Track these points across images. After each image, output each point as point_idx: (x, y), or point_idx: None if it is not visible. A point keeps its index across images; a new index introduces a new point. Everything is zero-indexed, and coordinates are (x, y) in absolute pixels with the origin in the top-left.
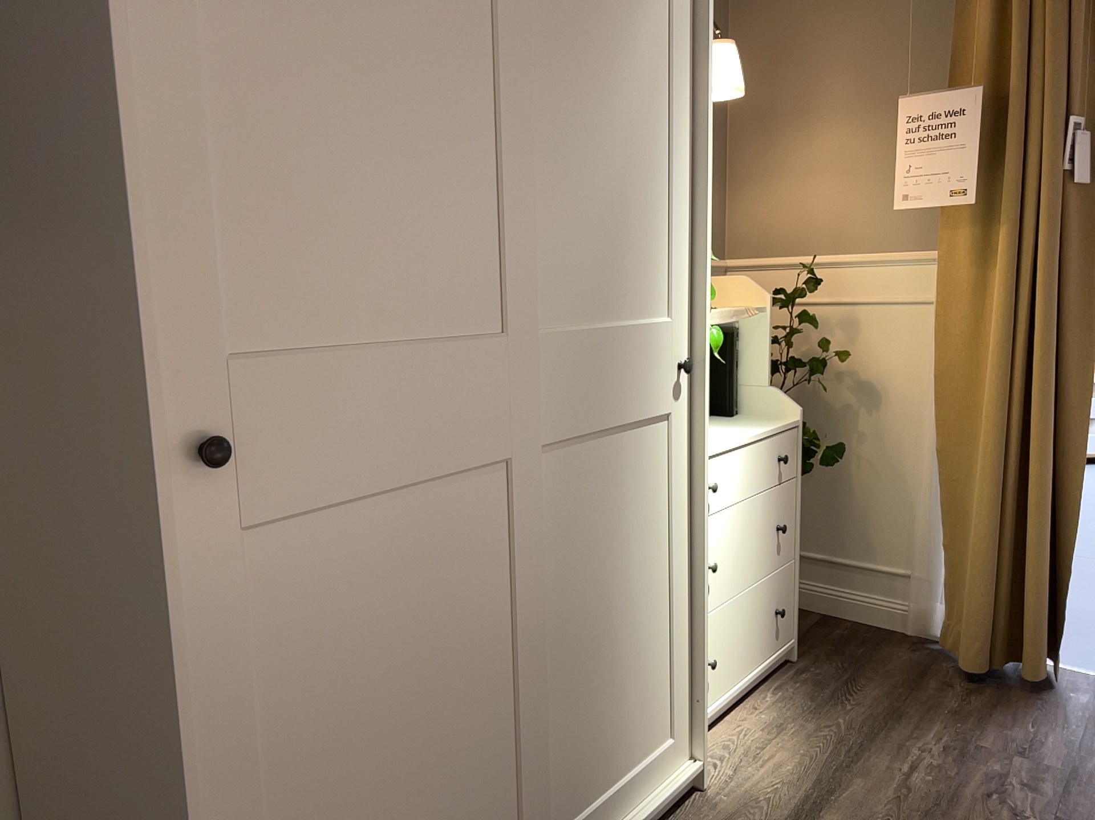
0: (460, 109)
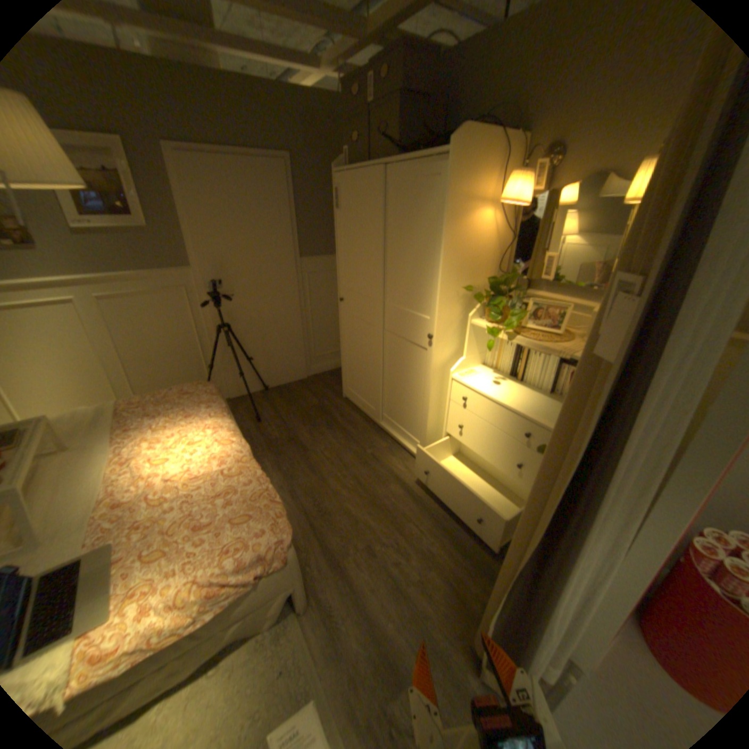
0: (367, 244)
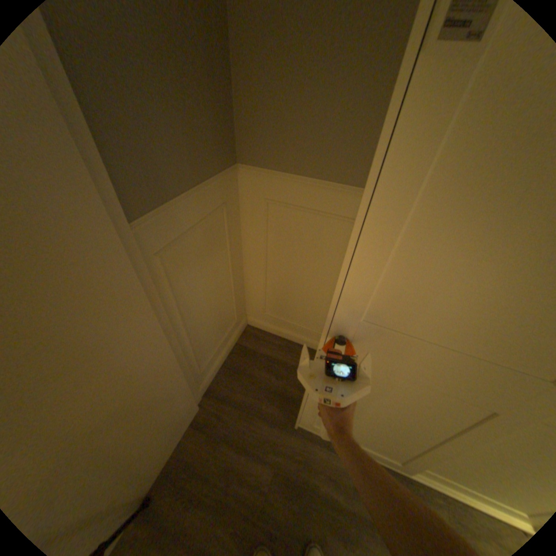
0: None
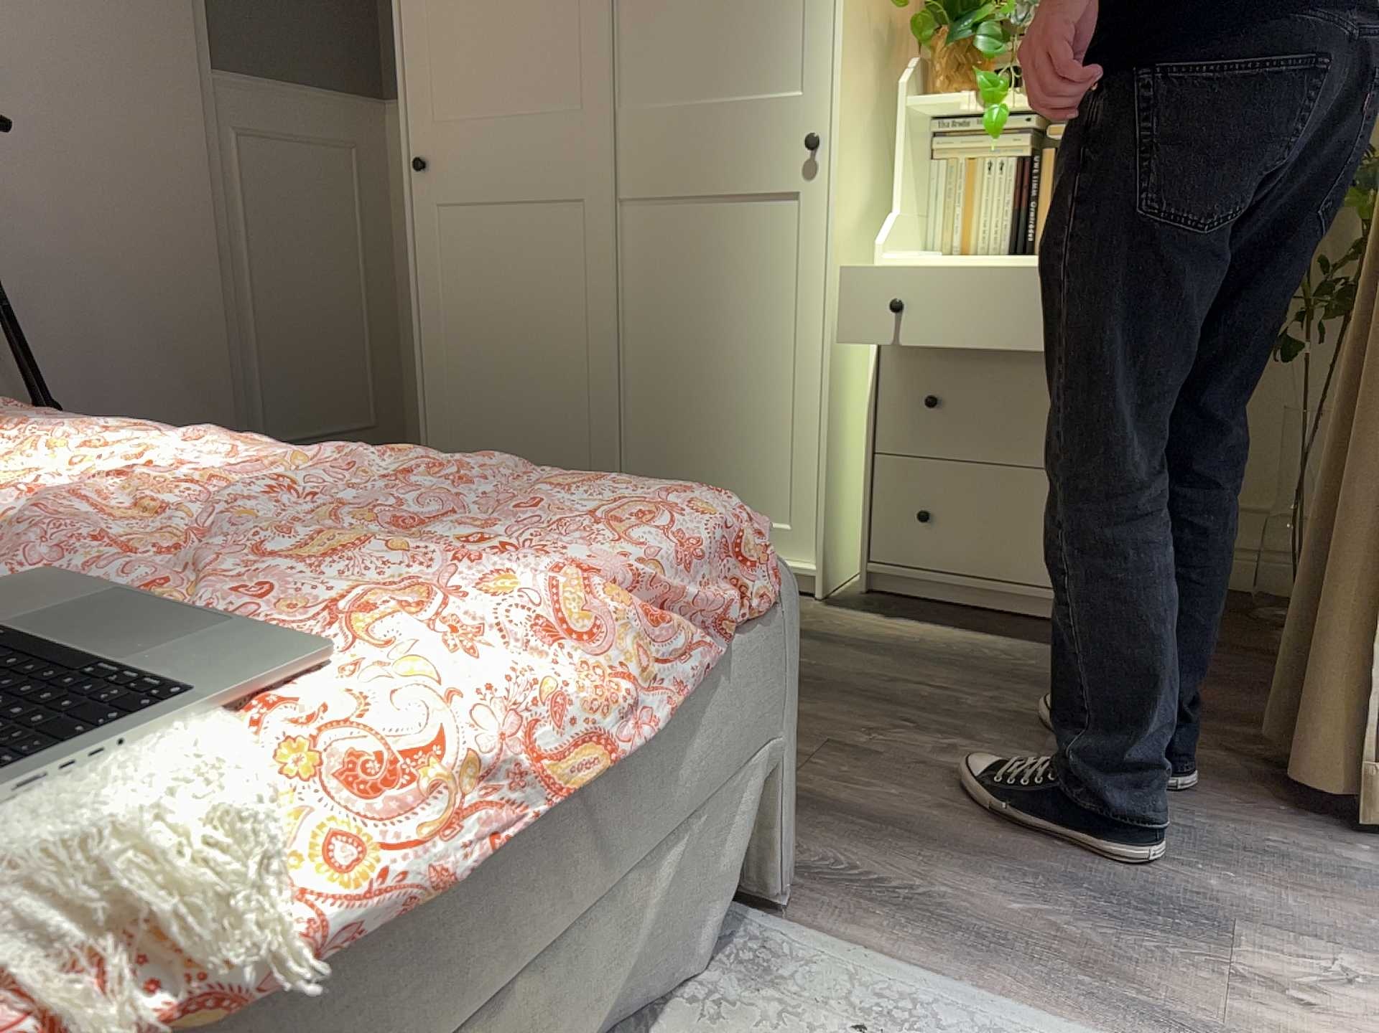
0: None
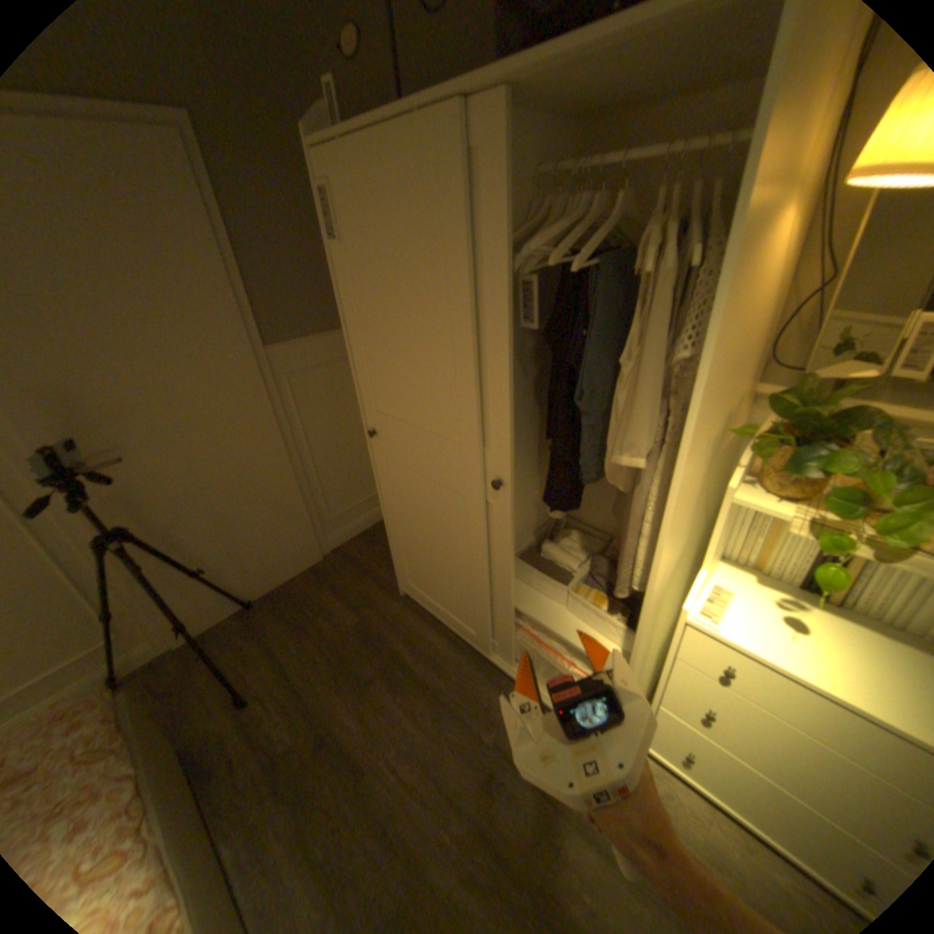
0: (423, 321)
